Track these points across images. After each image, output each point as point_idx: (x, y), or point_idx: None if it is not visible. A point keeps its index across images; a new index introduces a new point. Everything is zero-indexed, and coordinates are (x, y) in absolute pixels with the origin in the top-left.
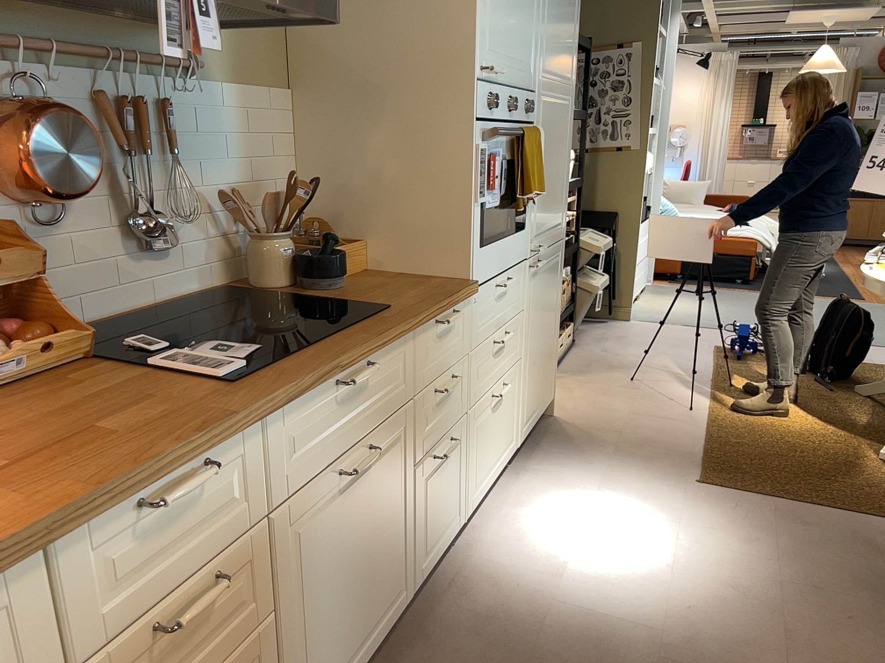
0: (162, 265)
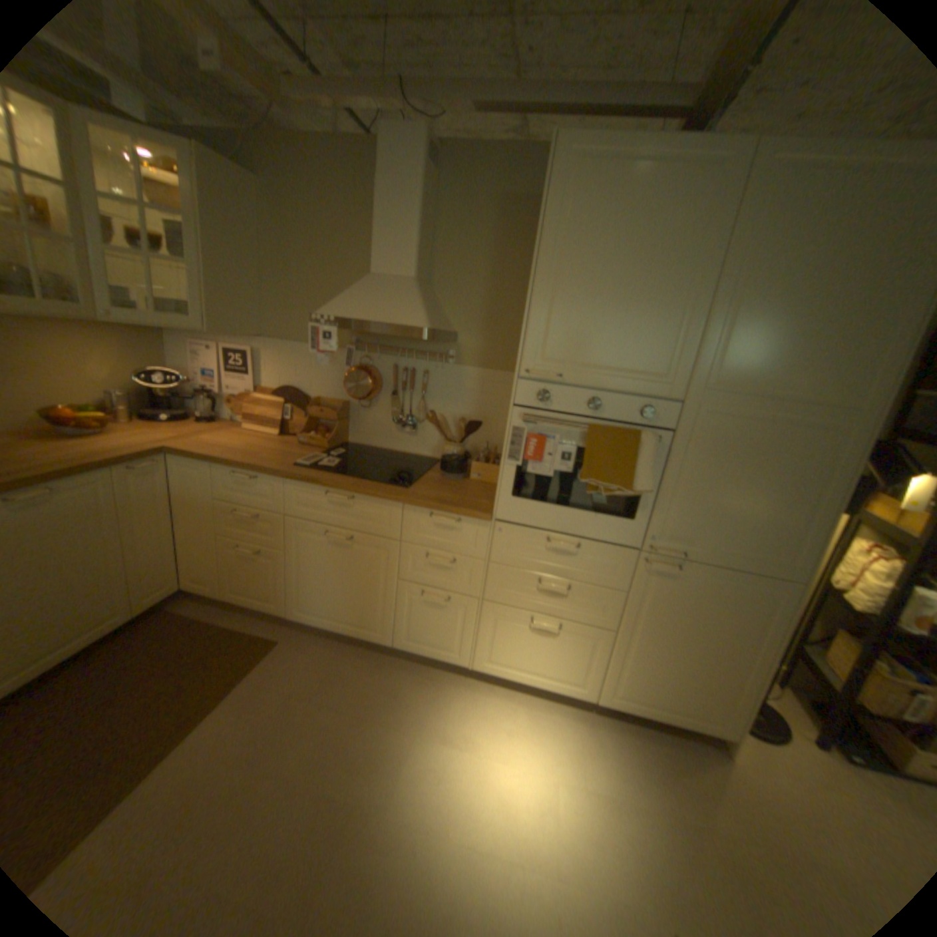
0: (411, 438)
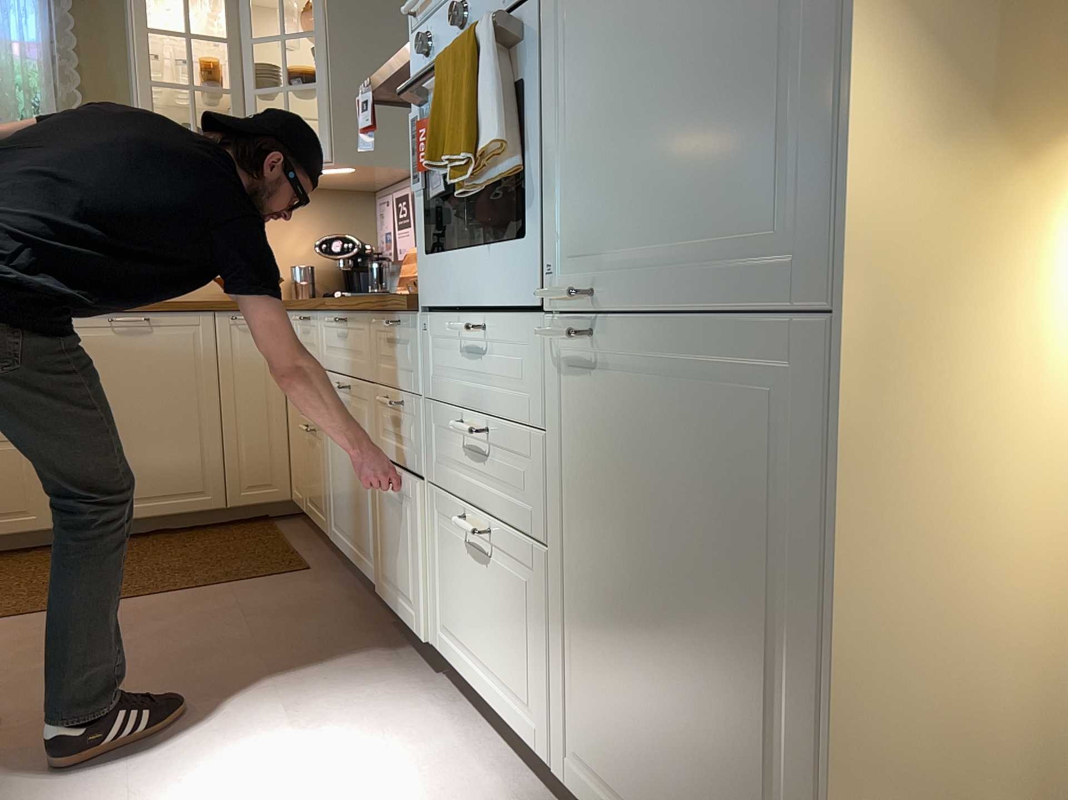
0: None
